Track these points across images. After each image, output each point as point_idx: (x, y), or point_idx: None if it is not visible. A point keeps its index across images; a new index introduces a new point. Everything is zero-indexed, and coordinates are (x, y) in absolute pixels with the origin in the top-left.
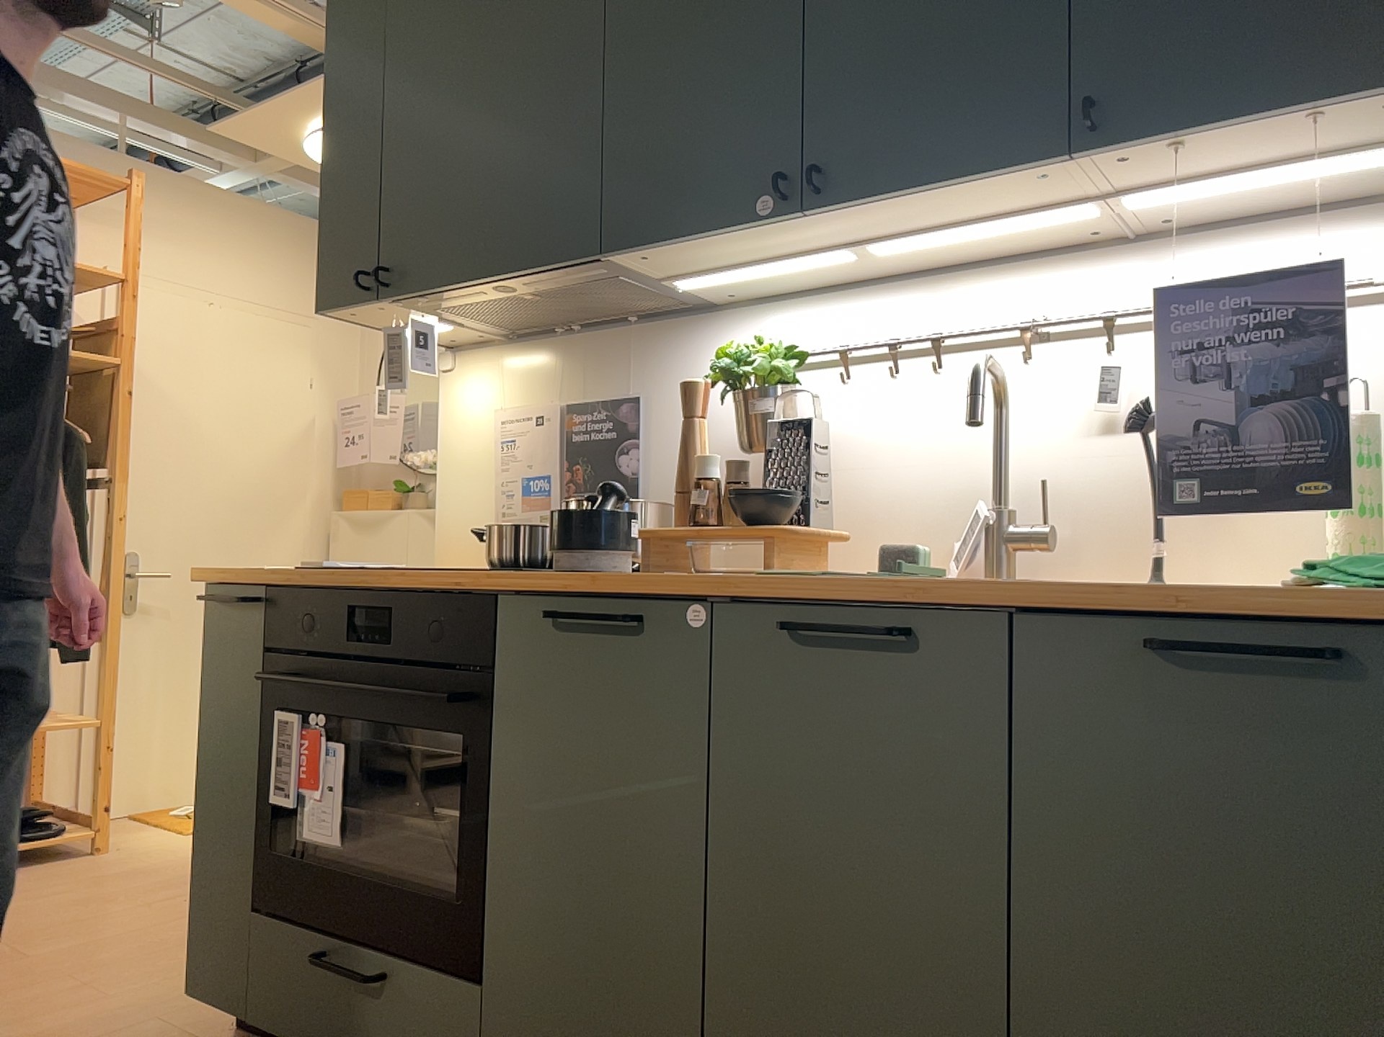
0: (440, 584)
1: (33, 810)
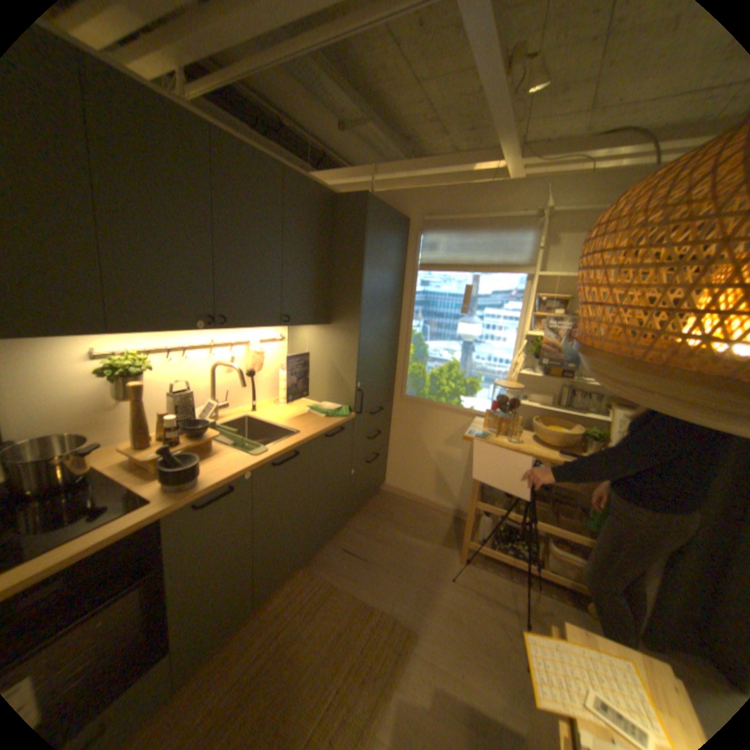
0: (111, 535)
1: None
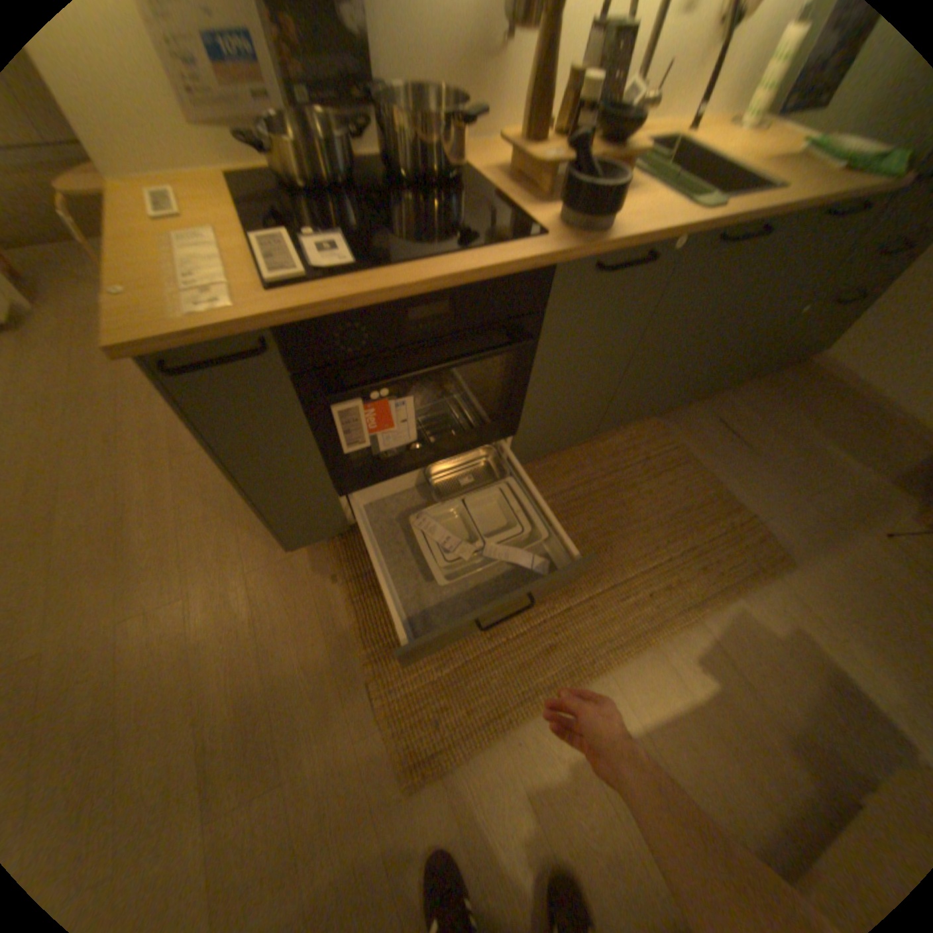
0: (500, 265)
1: None
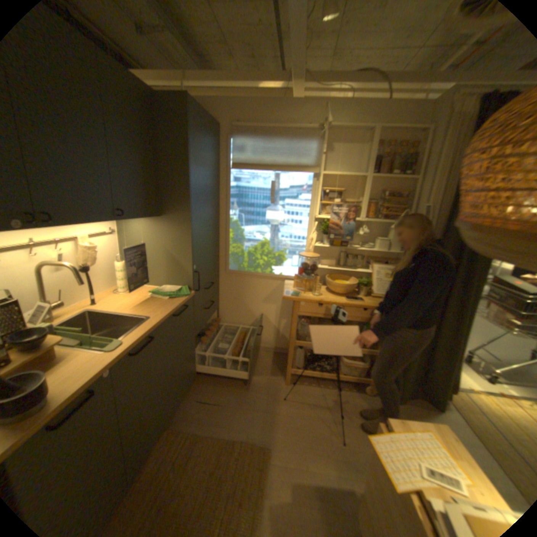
0: None
1: None
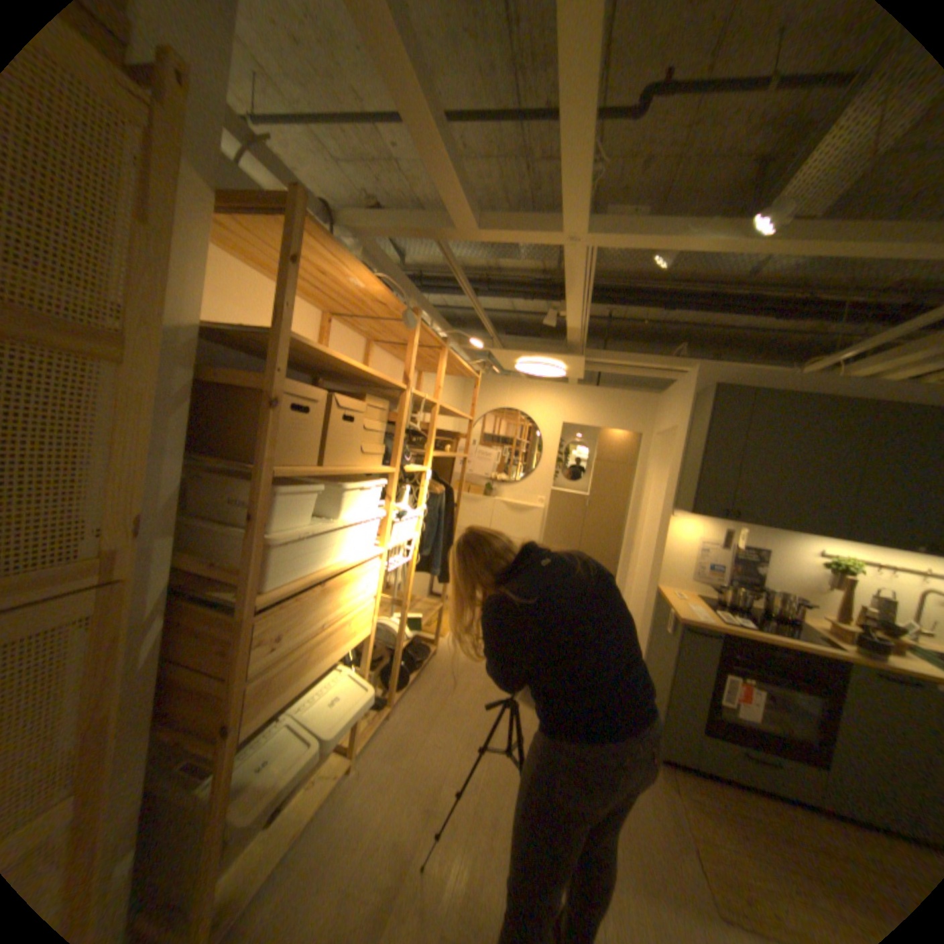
0: (822, 653)
1: (414, 641)
